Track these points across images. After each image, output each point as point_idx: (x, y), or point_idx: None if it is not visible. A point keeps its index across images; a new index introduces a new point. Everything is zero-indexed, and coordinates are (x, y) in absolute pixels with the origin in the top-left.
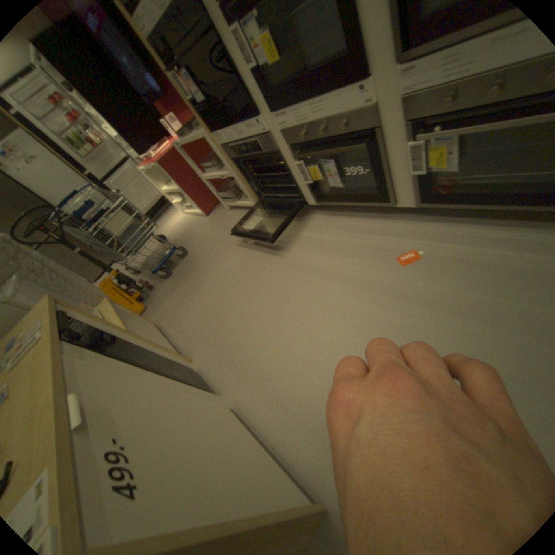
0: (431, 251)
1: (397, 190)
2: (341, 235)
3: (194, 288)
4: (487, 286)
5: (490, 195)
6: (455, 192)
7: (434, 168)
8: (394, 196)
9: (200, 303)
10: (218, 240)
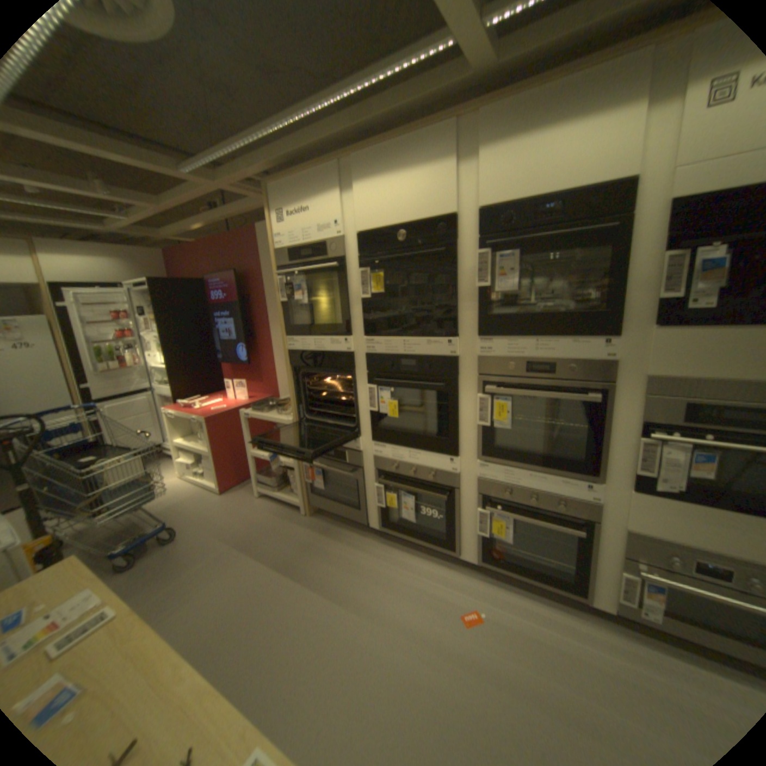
0: (492, 620)
1: (463, 545)
2: (402, 576)
3: (175, 605)
4: (544, 671)
5: (535, 574)
6: (509, 562)
7: (495, 537)
8: (459, 549)
9: (183, 634)
10: (233, 537)
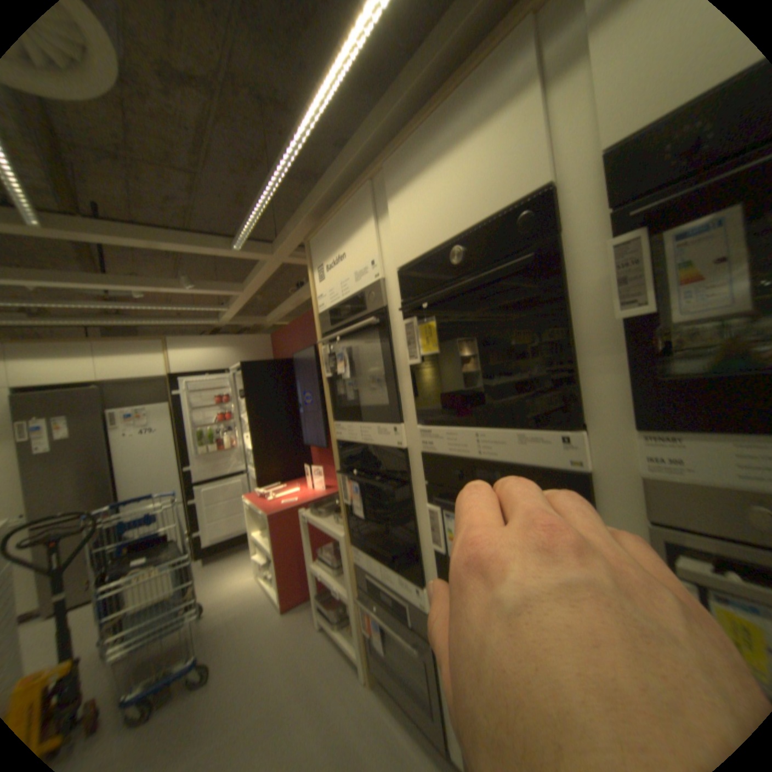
0: None
1: None
2: None
3: None
4: None
5: None
6: None
7: None
8: None
9: None
10: (267, 694)
